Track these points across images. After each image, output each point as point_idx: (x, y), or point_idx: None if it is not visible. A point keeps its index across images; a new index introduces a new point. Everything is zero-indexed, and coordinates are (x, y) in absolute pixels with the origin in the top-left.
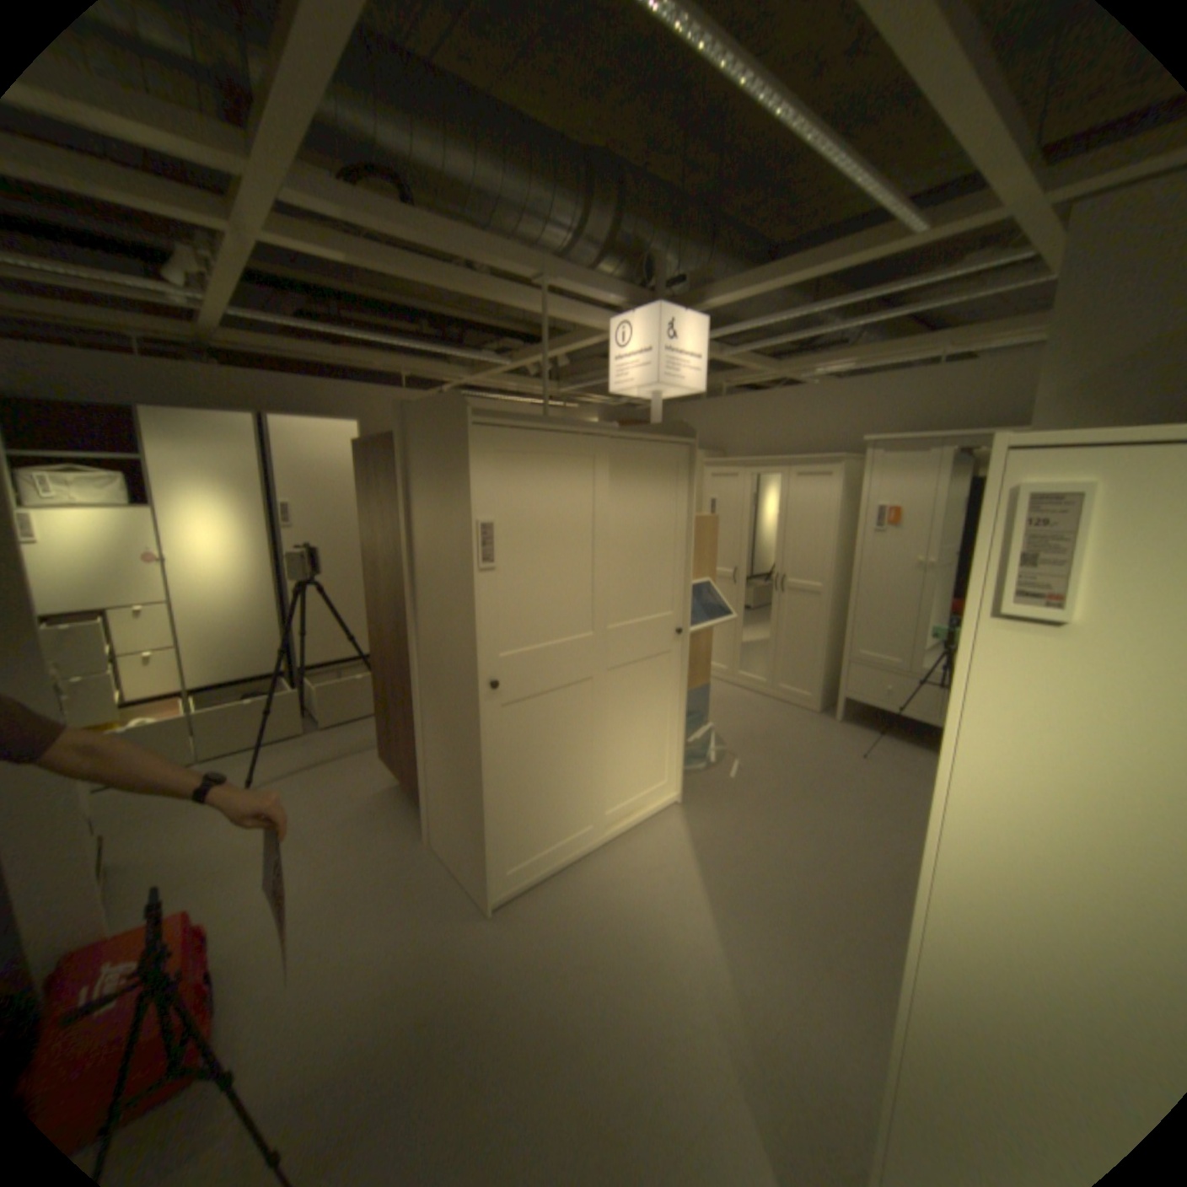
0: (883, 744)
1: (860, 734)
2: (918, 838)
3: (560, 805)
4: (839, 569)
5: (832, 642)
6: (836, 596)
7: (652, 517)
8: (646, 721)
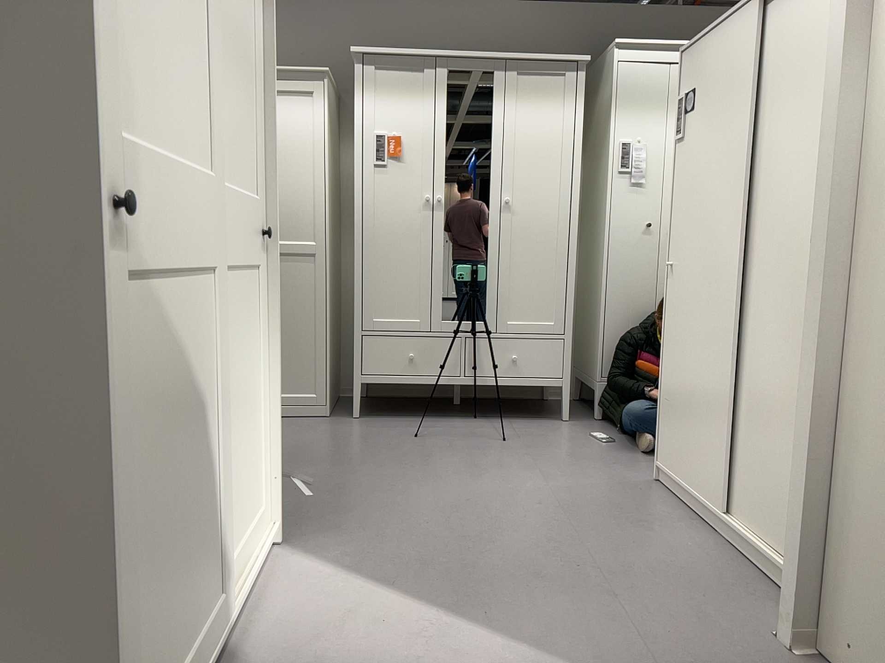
0: (415, 423)
1: (387, 422)
2: (530, 477)
3: (186, 563)
4: (330, 221)
5: (330, 319)
6: (330, 257)
7: (236, 4)
8: (243, 394)
